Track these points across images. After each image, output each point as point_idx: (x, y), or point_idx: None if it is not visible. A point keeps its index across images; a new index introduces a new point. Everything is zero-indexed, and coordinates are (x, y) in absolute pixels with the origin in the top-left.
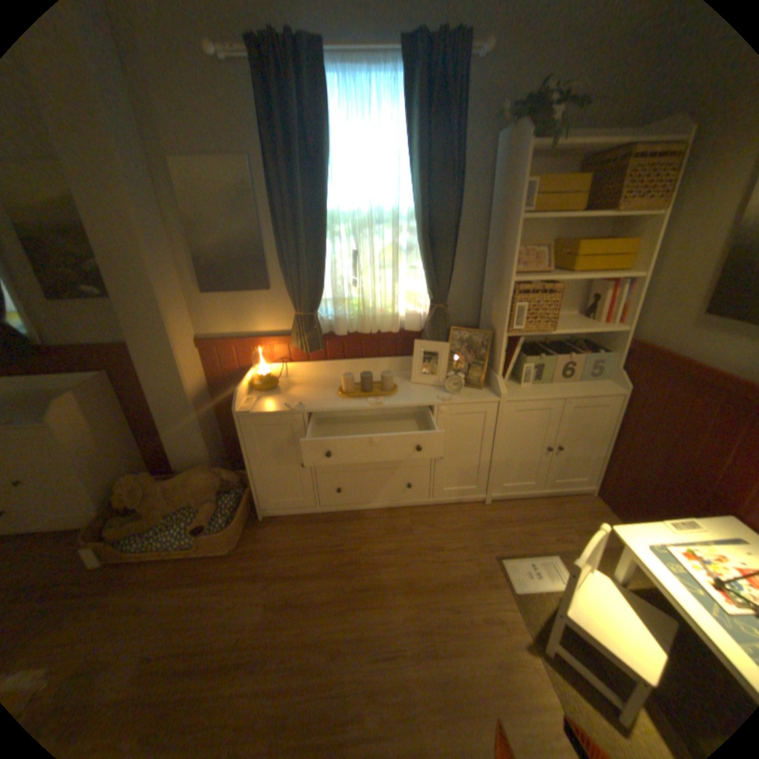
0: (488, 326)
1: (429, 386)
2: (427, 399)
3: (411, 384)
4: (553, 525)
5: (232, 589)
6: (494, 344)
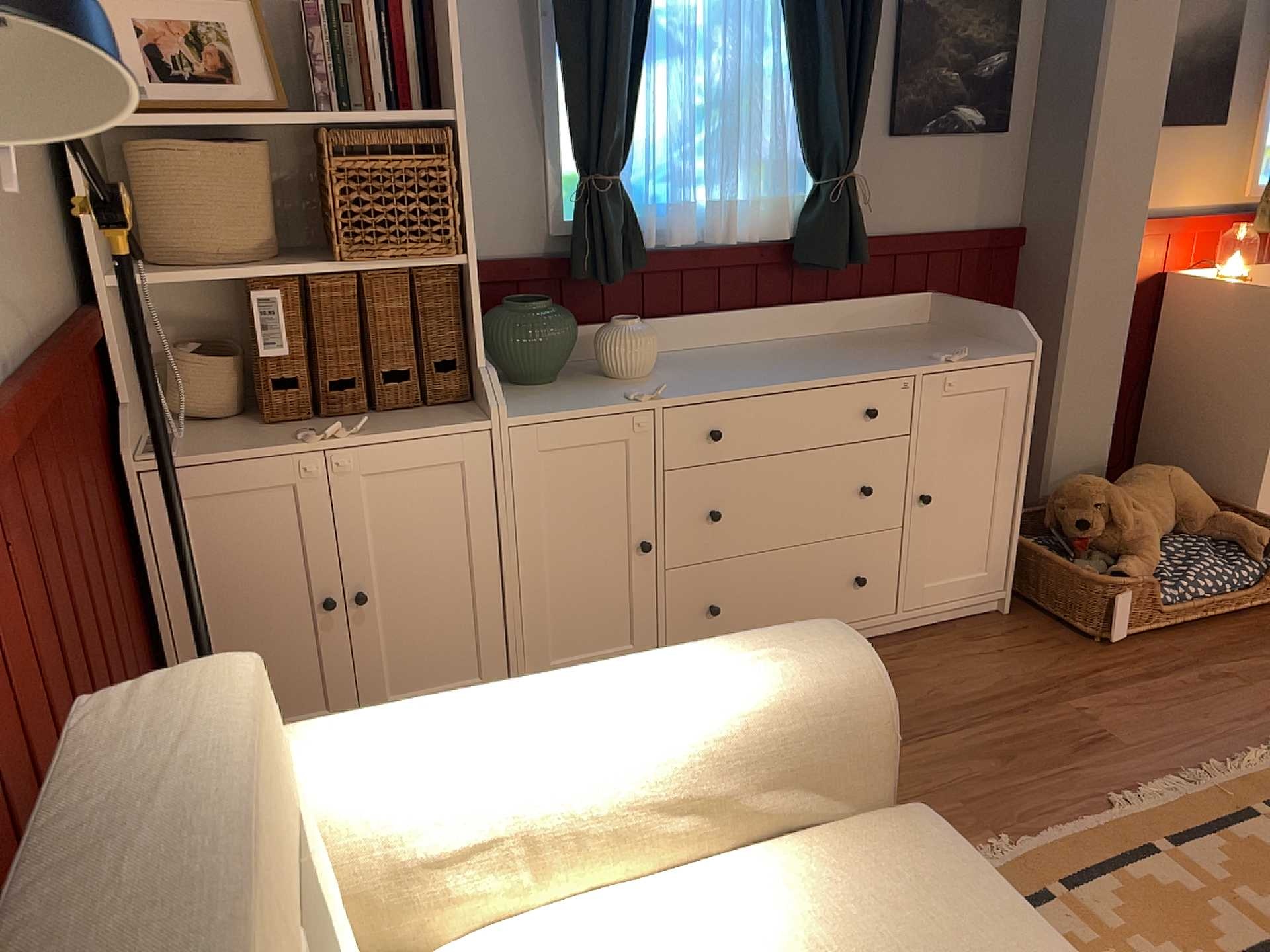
0: None
1: None
2: None
3: None
4: None
5: None
6: None
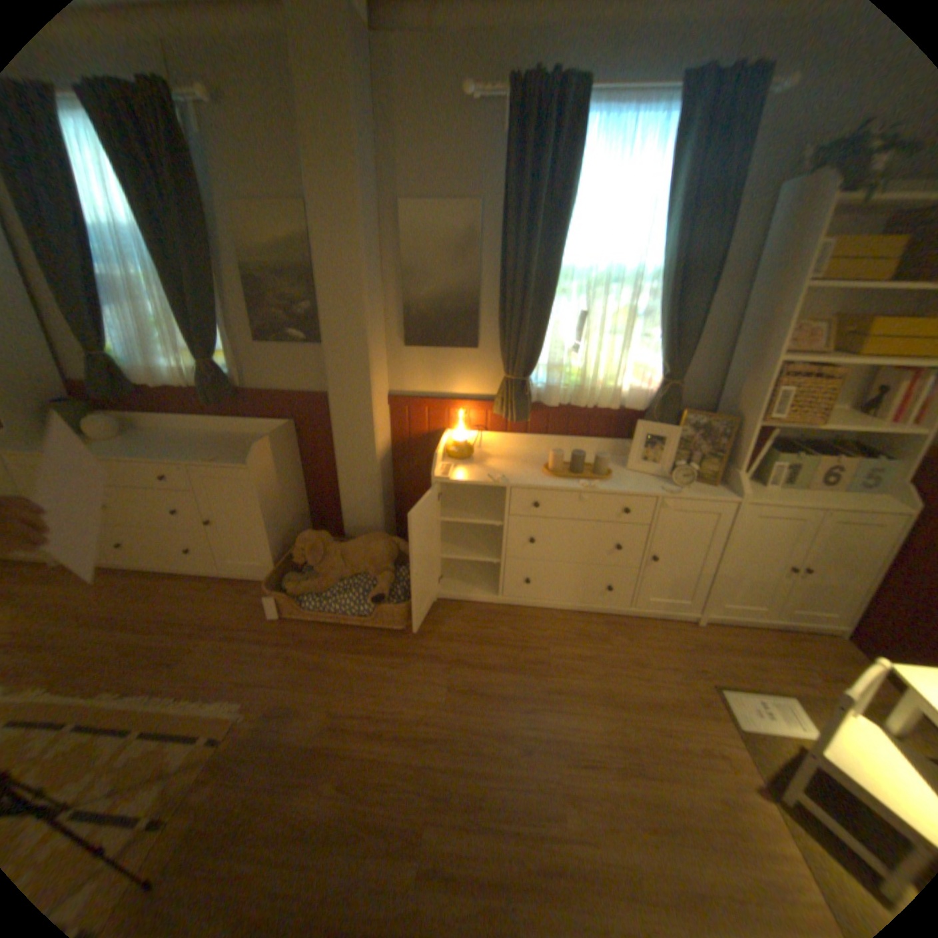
0: (731, 412)
1: (650, 475)
2: (650, 489)
3: (627, 470)
4: (787, 663)
5: (412, 666)
6: (739, 434)
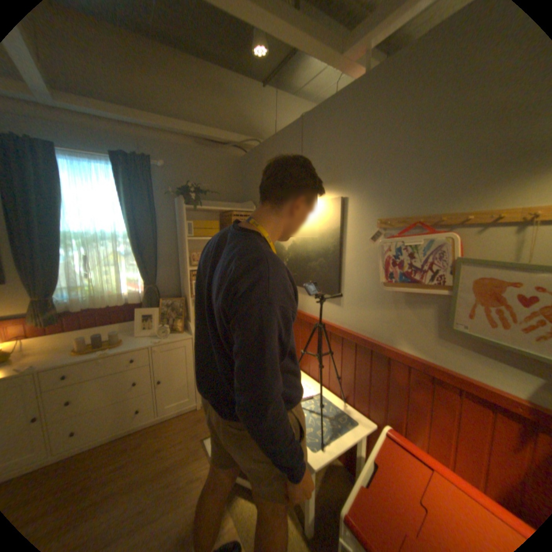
0: (184, 296)
1: (148, 337)
2: (144, 345)
3: (135, 338)
4: None
5: None
6: (187, 306)
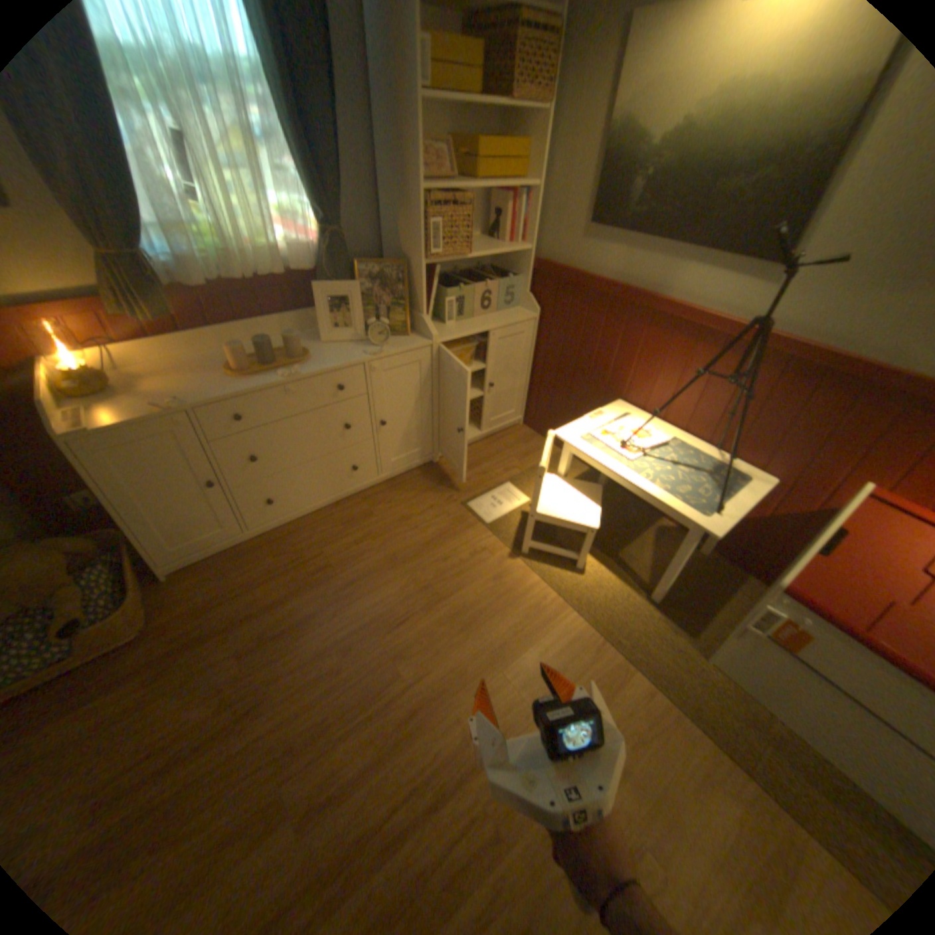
0: (397, 256)
1: (347, 343)
2: (354, 358)
3: (323, 345)
4: (495, 460)
5: (174, 665)
6: (411, 278)
